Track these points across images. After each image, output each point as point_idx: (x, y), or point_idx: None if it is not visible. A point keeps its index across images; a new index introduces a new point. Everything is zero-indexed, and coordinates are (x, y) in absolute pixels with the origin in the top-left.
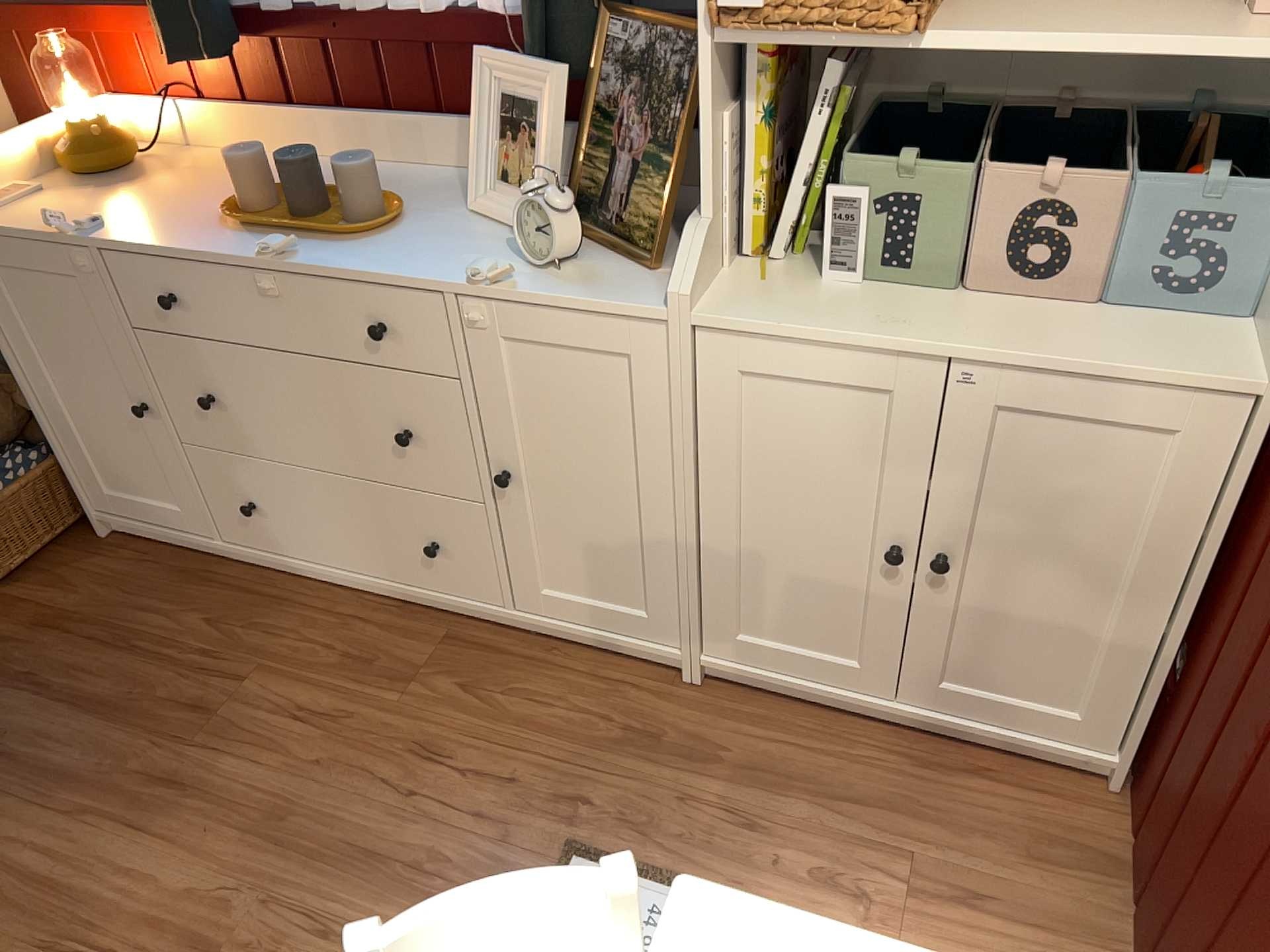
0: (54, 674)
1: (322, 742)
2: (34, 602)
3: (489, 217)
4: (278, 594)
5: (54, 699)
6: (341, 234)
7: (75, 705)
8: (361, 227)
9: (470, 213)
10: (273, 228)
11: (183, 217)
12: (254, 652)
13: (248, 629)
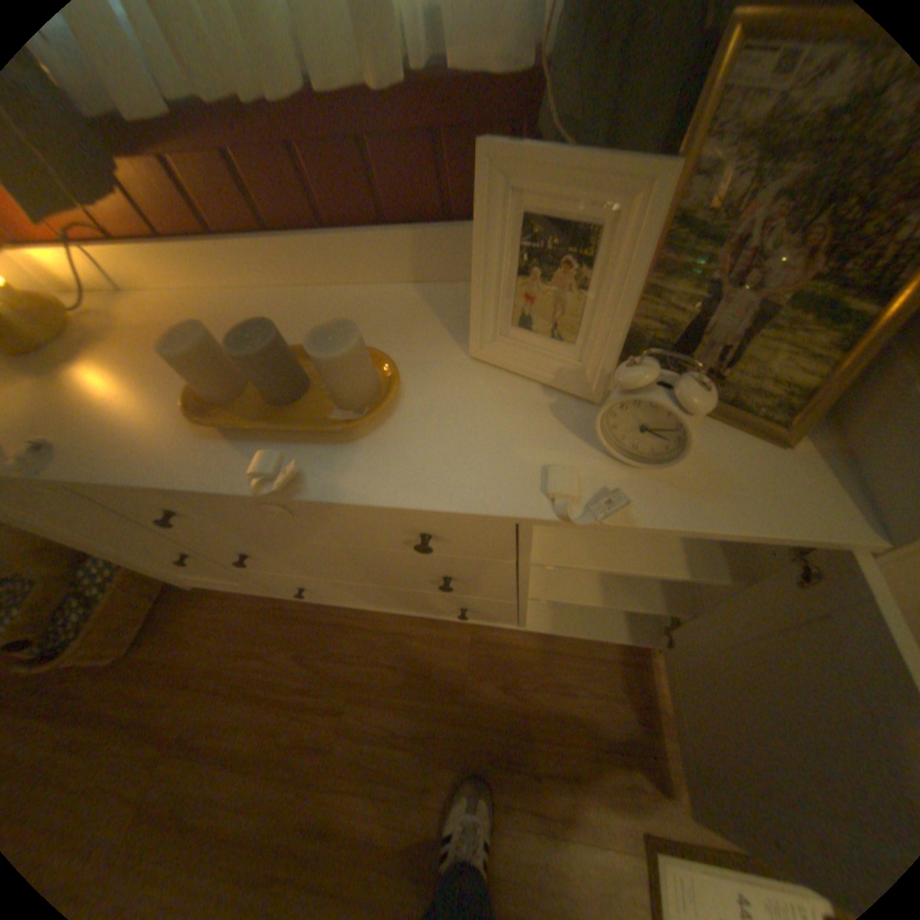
0: (196, 736)
1: (421, 769)
2: (158, 664)
3: (502, 368)
4: (335, 623)
5: (205, 763)
6: (342, 428)
7: (222, 766)
8: (369, 424)
9: (474, 363)
10: (254, 427)
11: (142, 417)
12: (338, 685)
13: (326, 662)
